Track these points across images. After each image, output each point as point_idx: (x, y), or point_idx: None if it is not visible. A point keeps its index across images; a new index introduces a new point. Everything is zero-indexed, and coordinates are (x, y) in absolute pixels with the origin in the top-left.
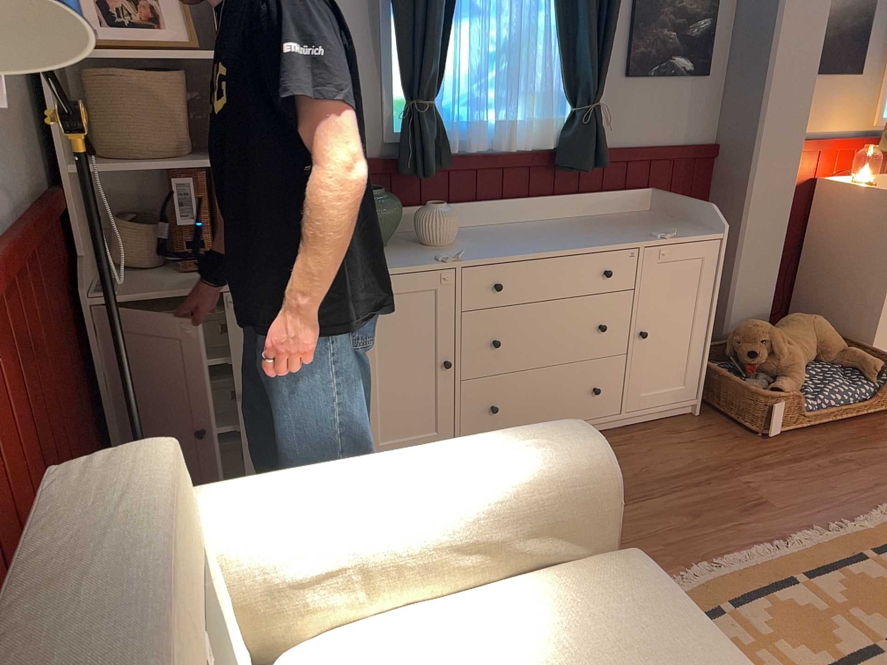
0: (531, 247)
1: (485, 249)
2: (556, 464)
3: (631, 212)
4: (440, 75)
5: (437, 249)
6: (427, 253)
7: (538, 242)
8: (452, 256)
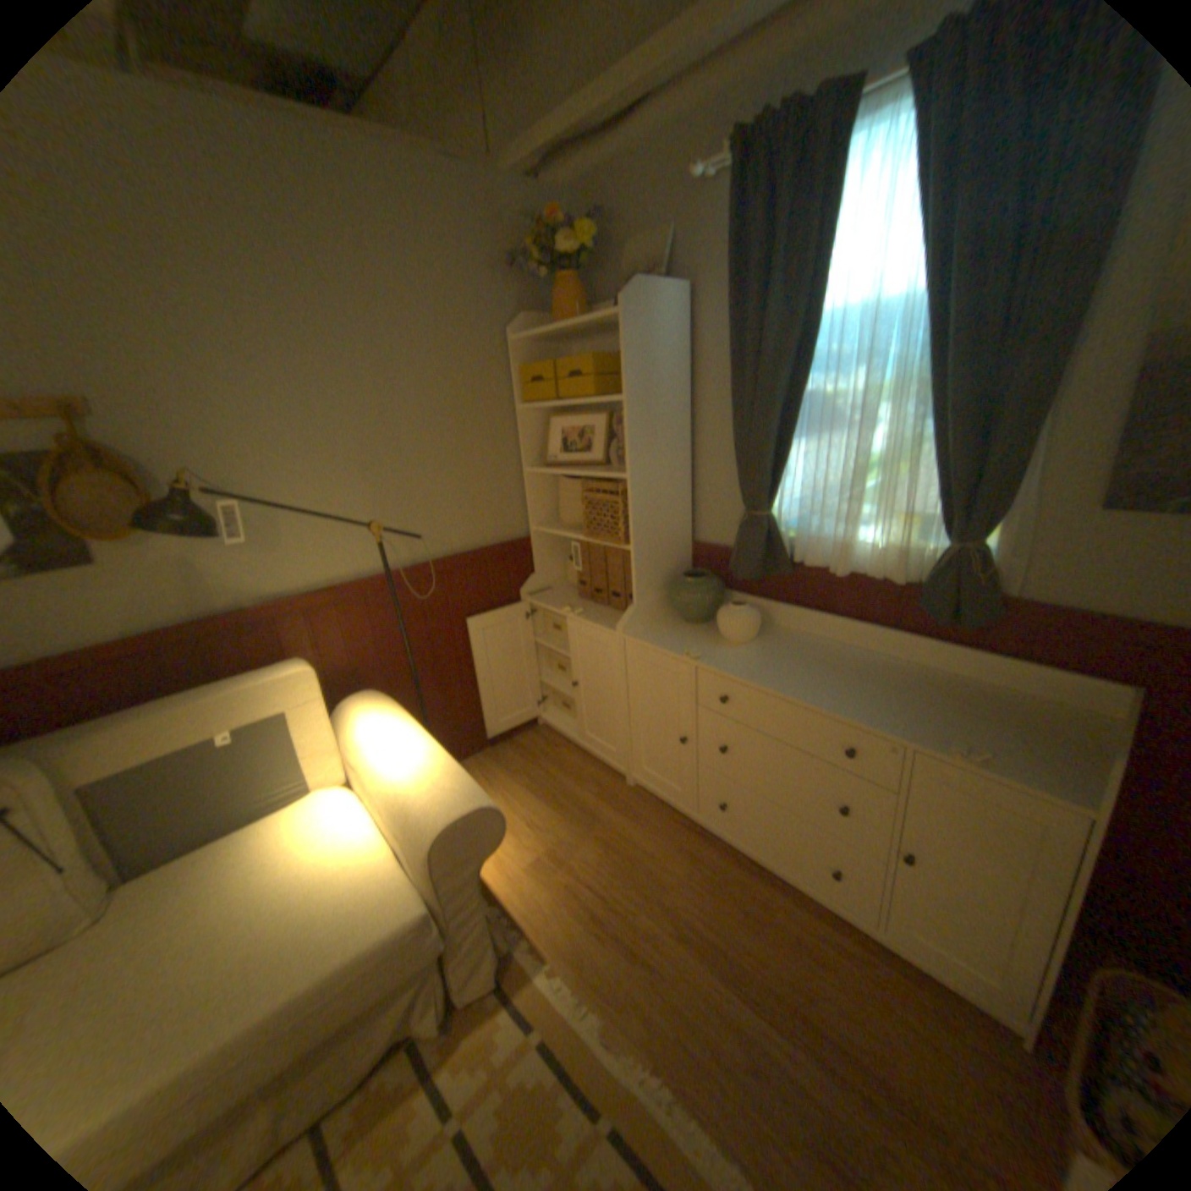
0: (781, 681)
1: (746, 662)
2: (420, 811)
3: (1072, 707)
4: (774, 489)
5: (716, 644)
6: (698, 644)
7: (804, 680)
8: (702, 655)
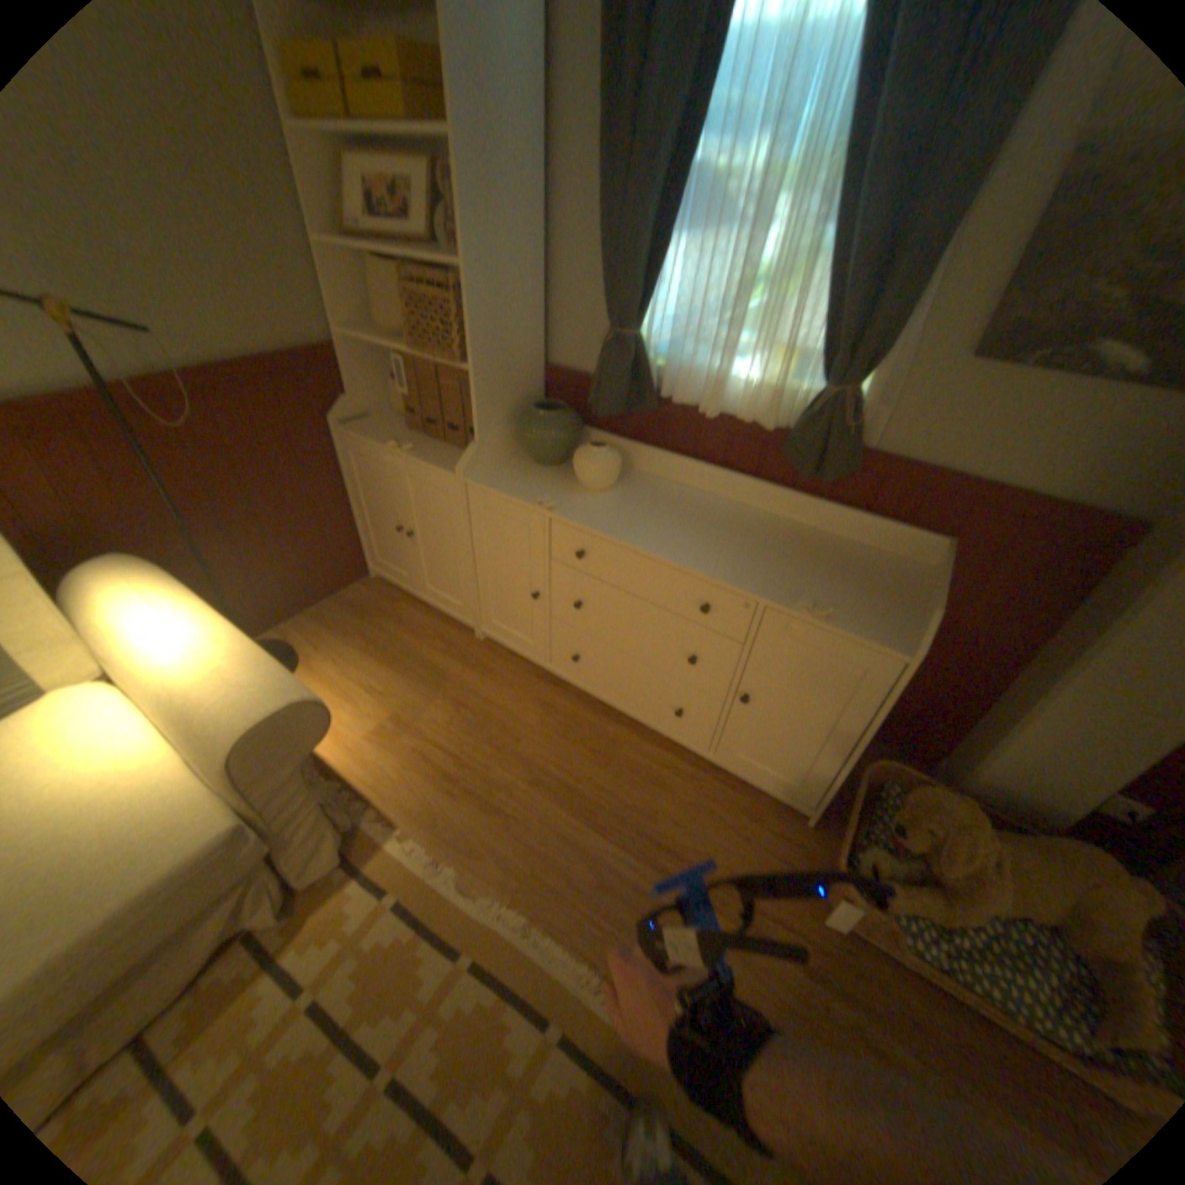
0: (641, 534)
1: (605, 512)
2: (207, 715)
3: (896, 555)
4: (646, 300)
5: (572, 491)
6: (552, 490)
7: (664, 532)
8: (557, 504)
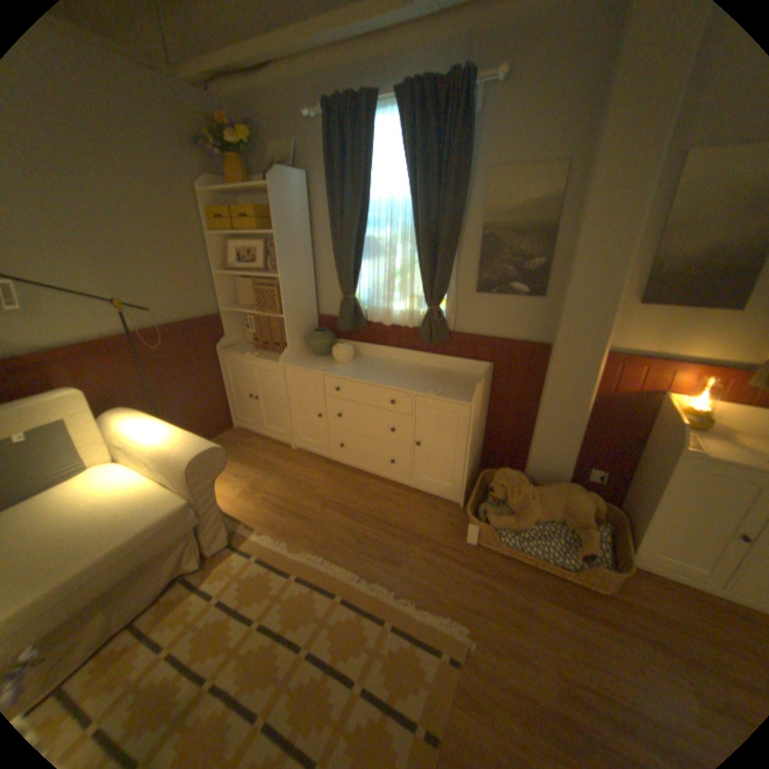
0: (362, 376)
1: (347, 370)
2: (176, 454)
3: (472, 374)
4: (355, 285)
5: (332, 365)
6: (323, 365)
7: (373, 375)
8: (325, 369)
